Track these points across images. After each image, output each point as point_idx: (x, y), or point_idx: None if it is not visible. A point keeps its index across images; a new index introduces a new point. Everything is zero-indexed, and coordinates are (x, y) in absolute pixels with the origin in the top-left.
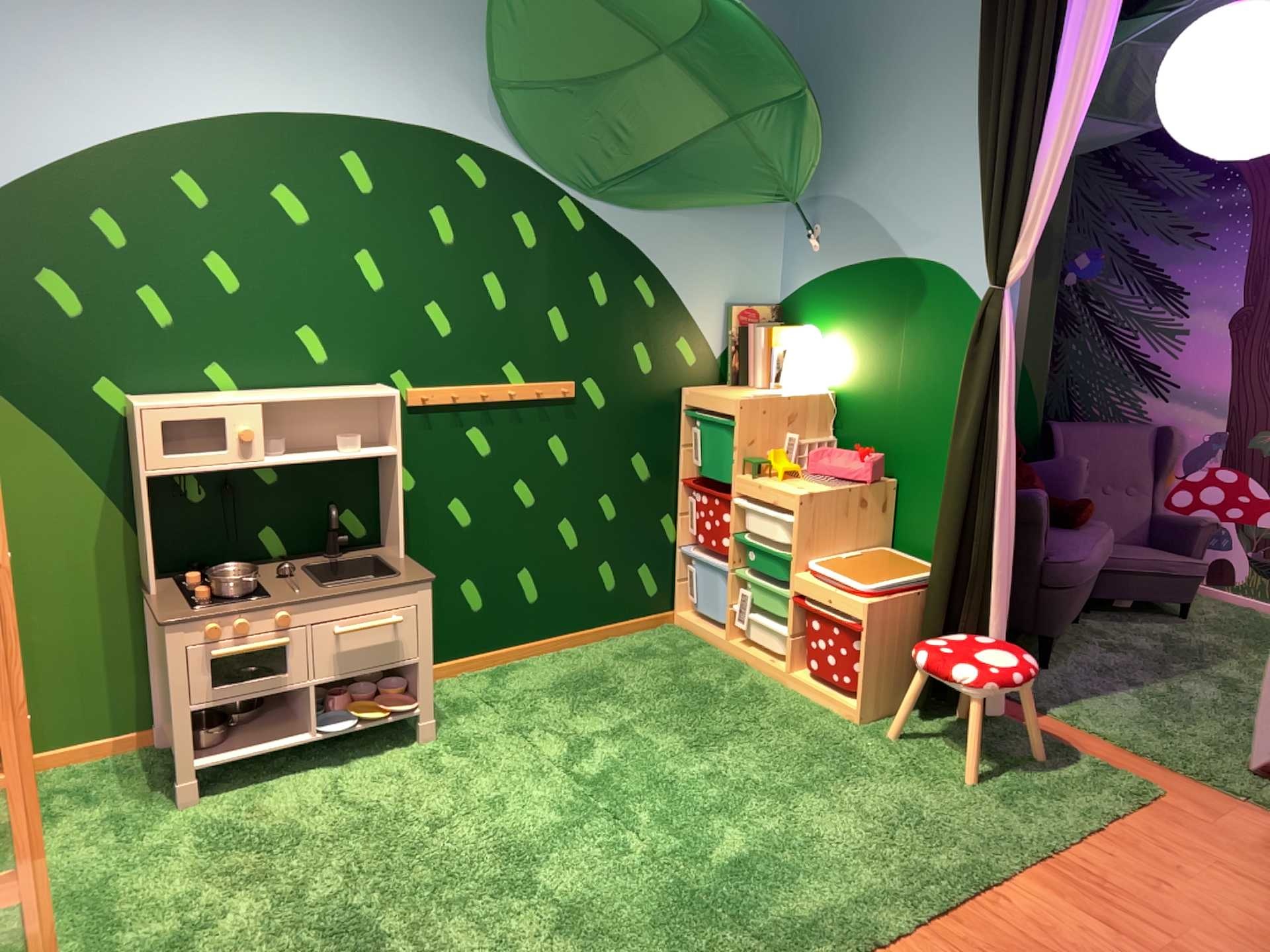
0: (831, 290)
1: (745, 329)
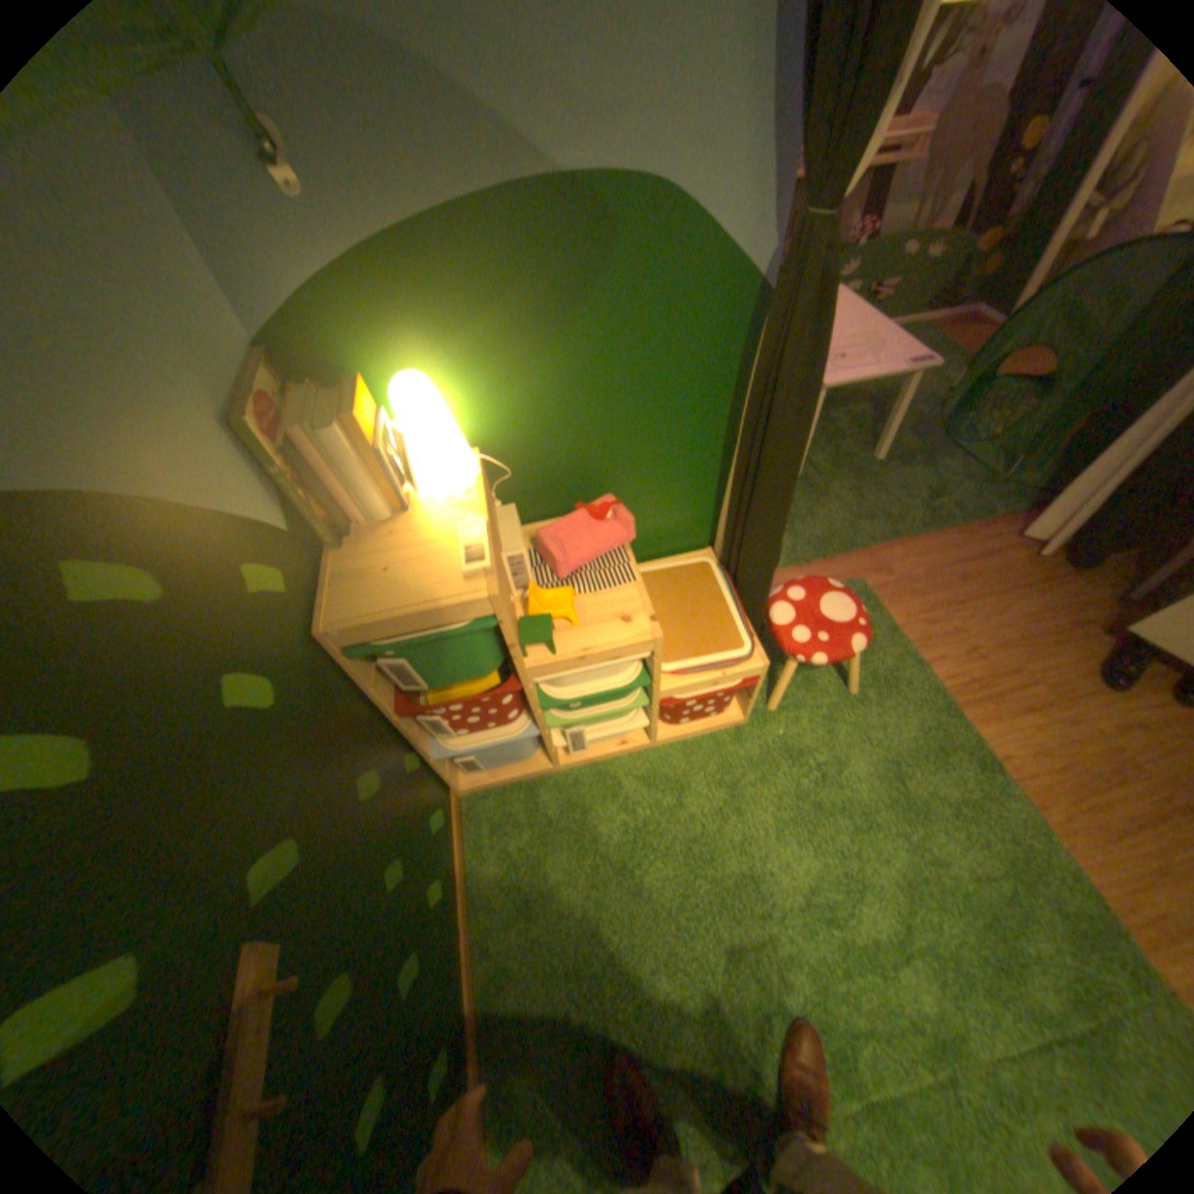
0: (386, 280)
1: (289, 443)
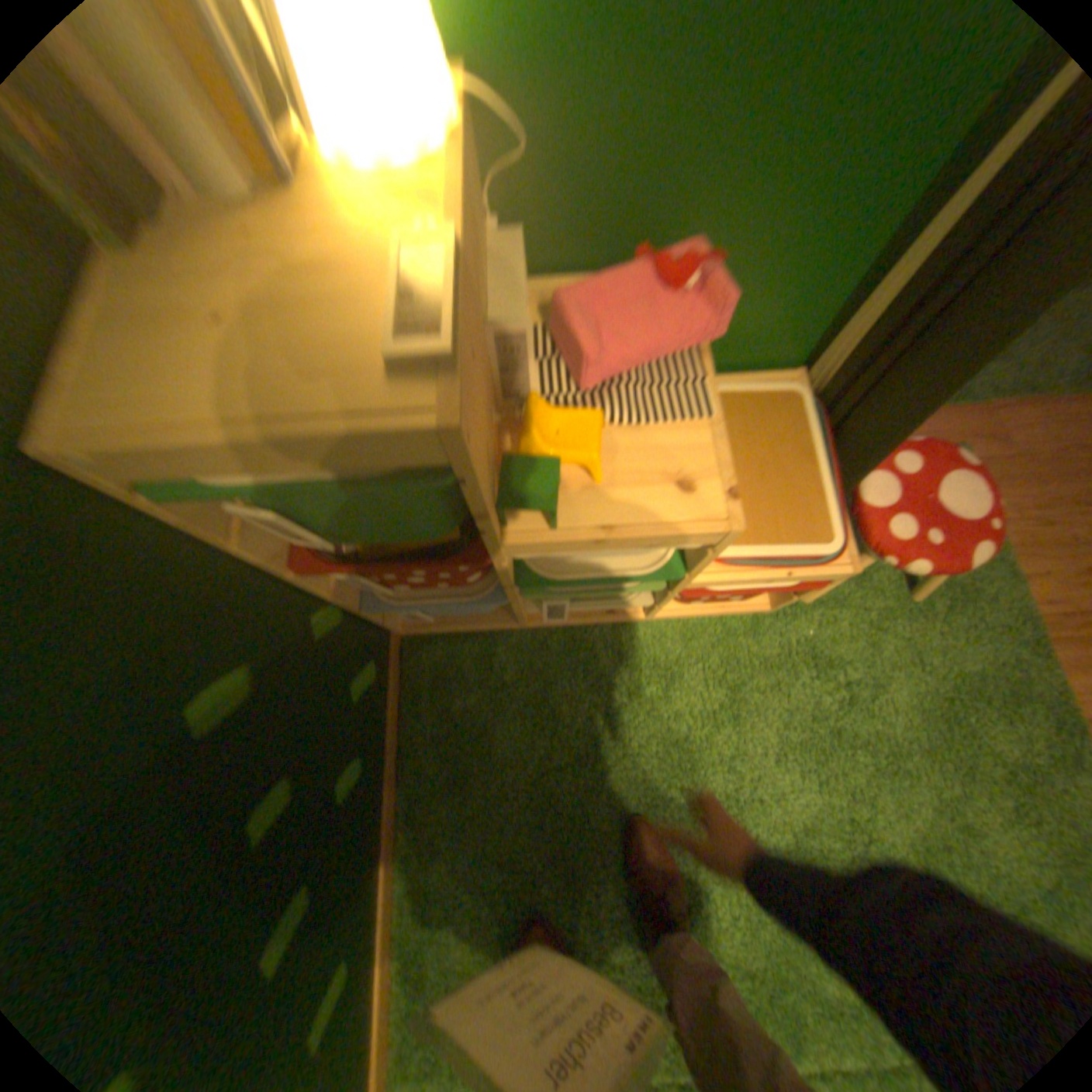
0: None
1: None
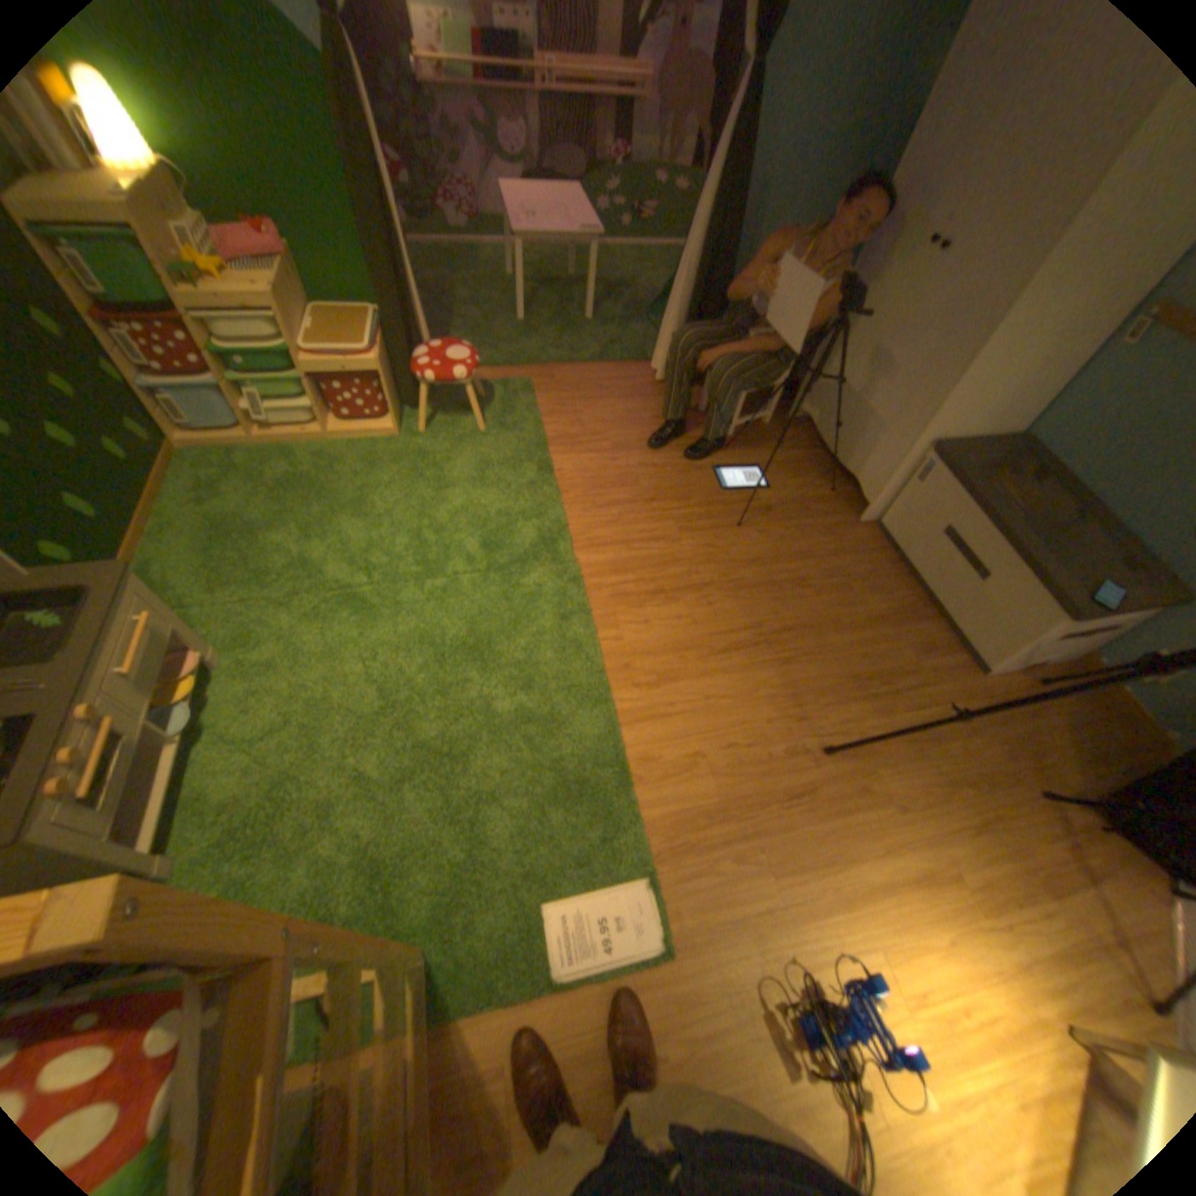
0: None
1: None
